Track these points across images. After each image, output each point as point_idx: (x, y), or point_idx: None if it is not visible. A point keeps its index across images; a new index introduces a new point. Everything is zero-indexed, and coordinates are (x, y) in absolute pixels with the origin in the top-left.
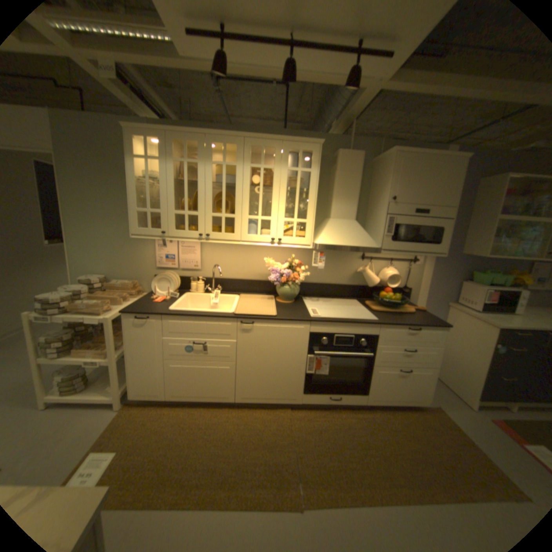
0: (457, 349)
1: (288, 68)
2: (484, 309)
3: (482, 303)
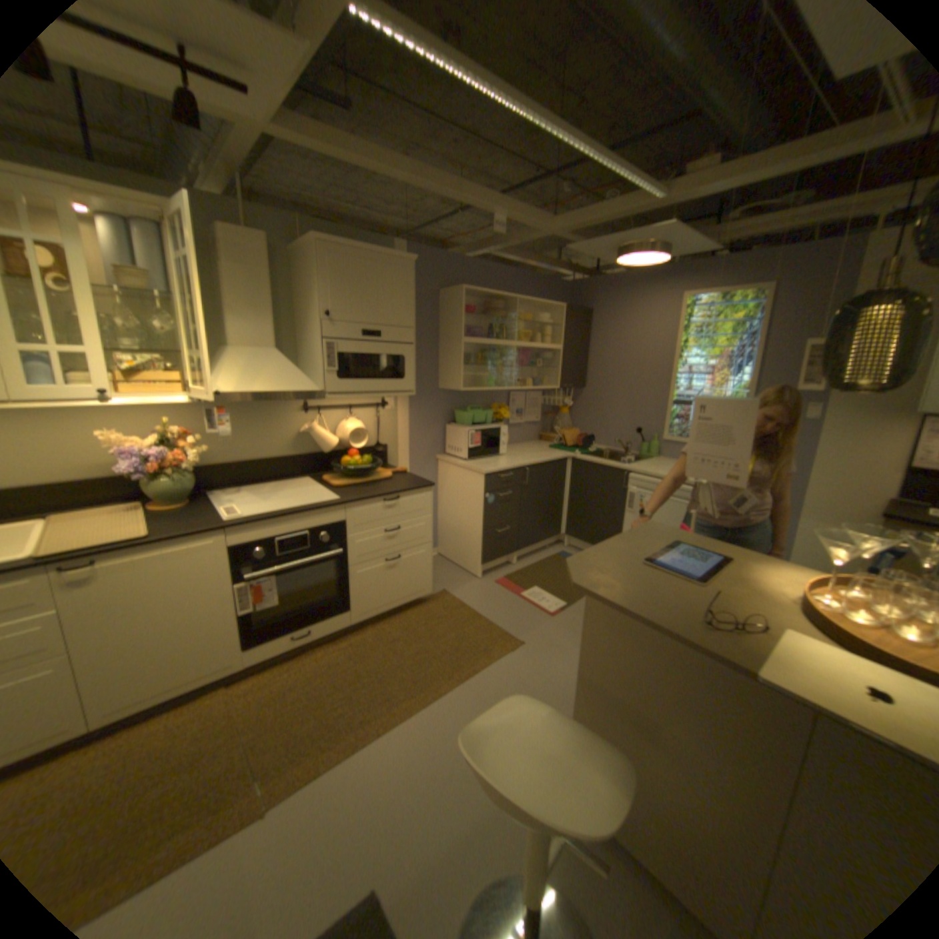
0: (453, 512)
1: None
2: (470, 455)
3: (467, 449)
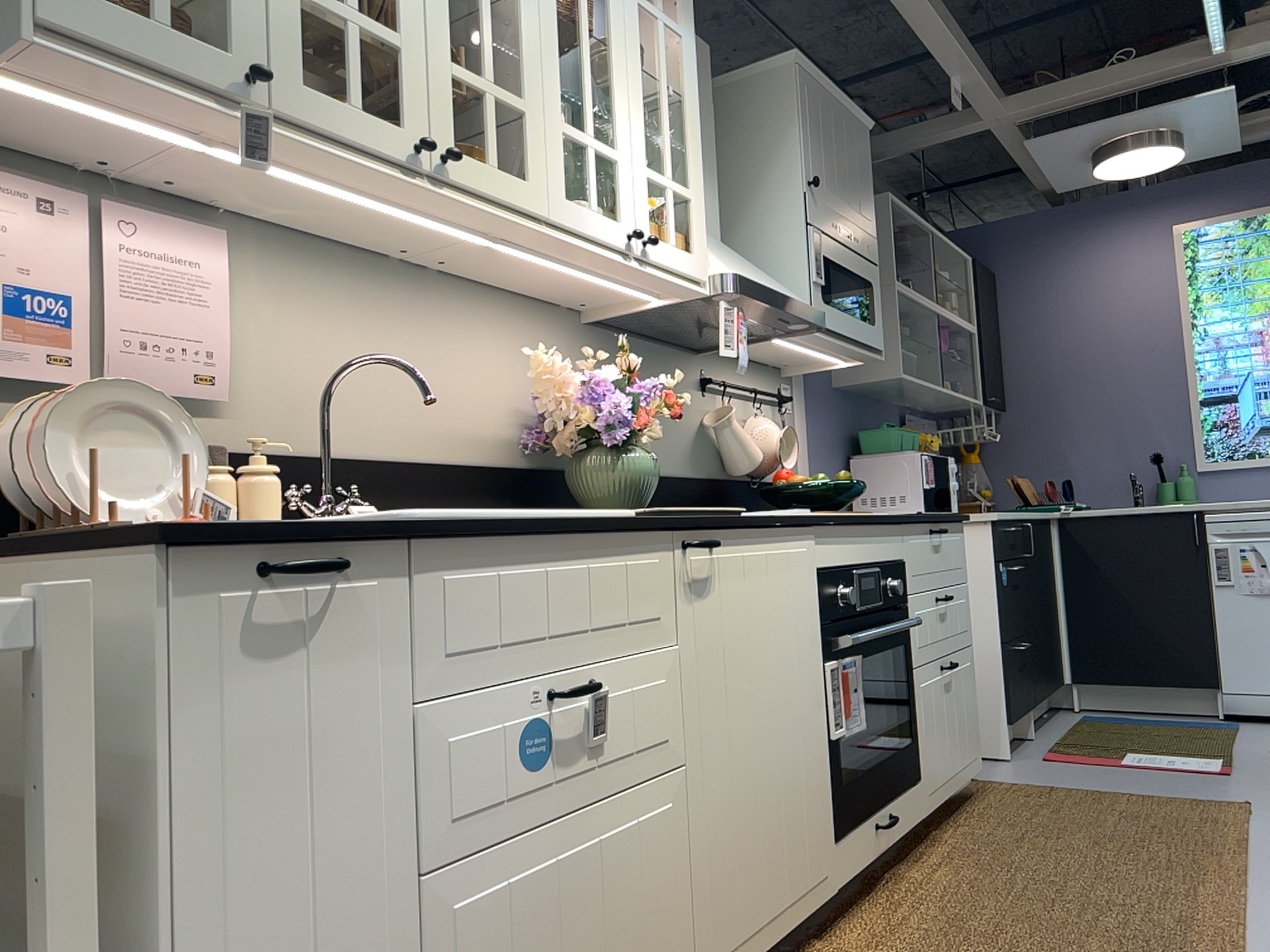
0: None
1: None
2: (926, 504)
3: (917, 492)
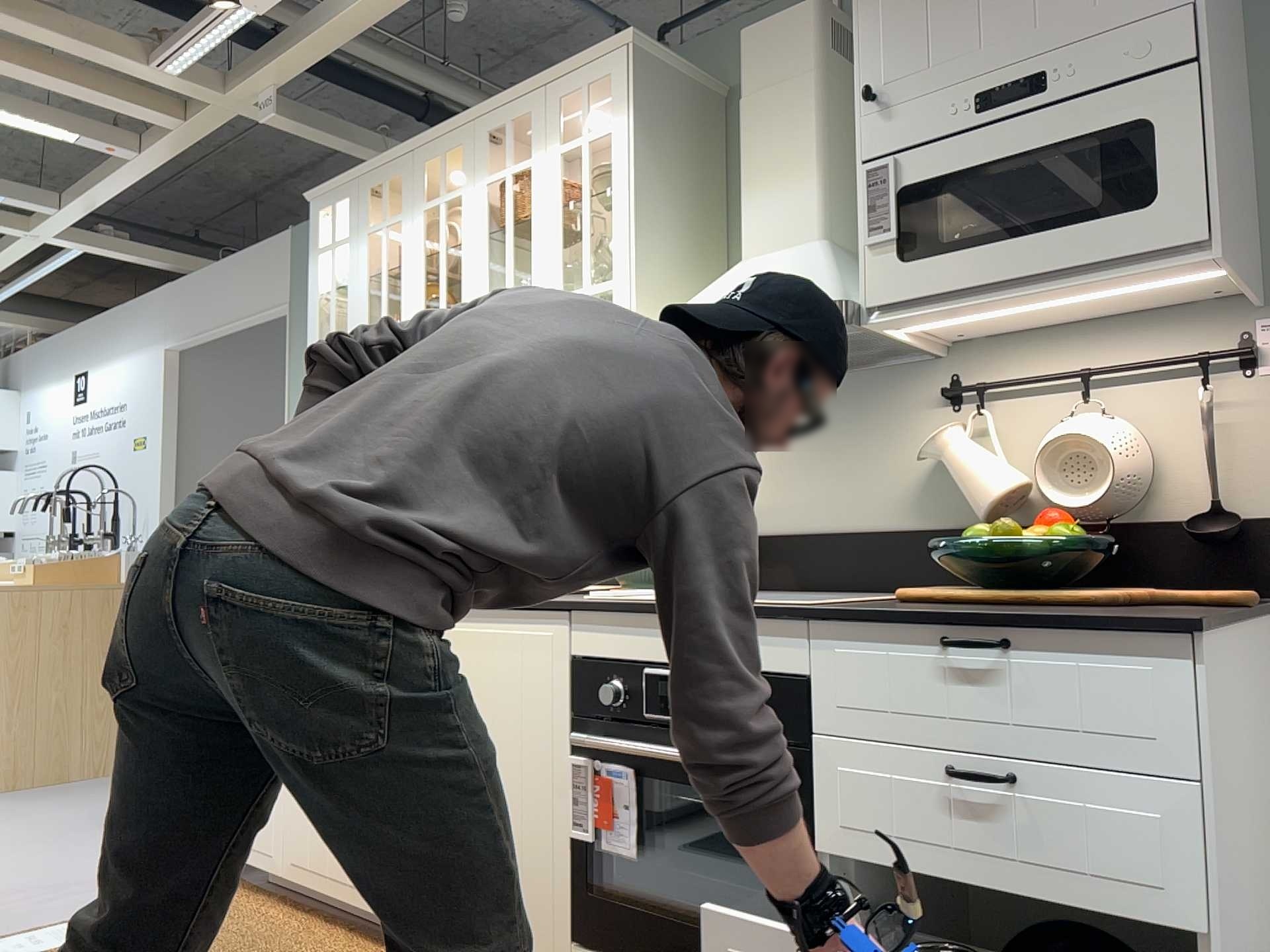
0: None
1: None
2: None
3: None
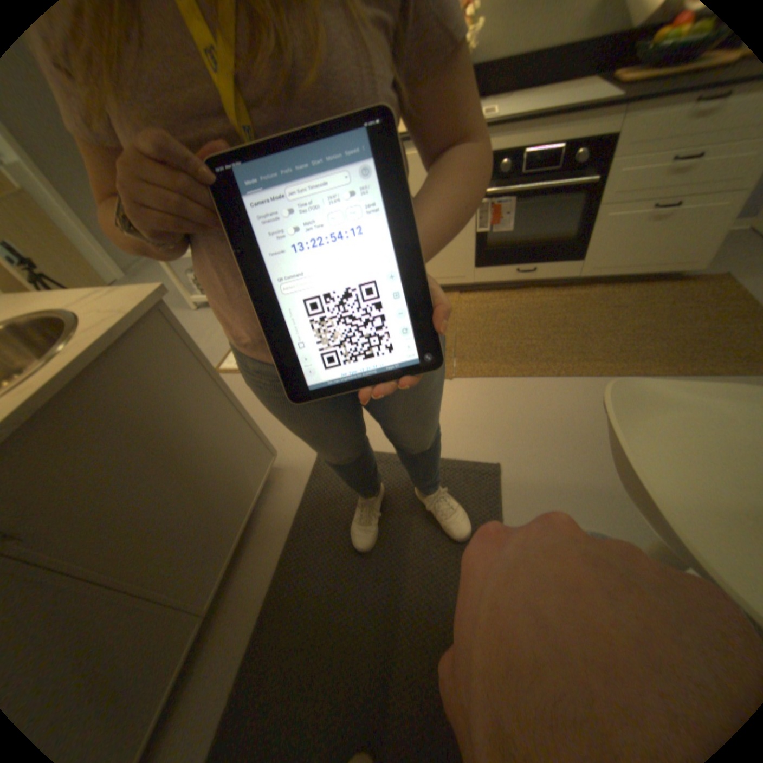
0: None
1: None
2: None
3: None
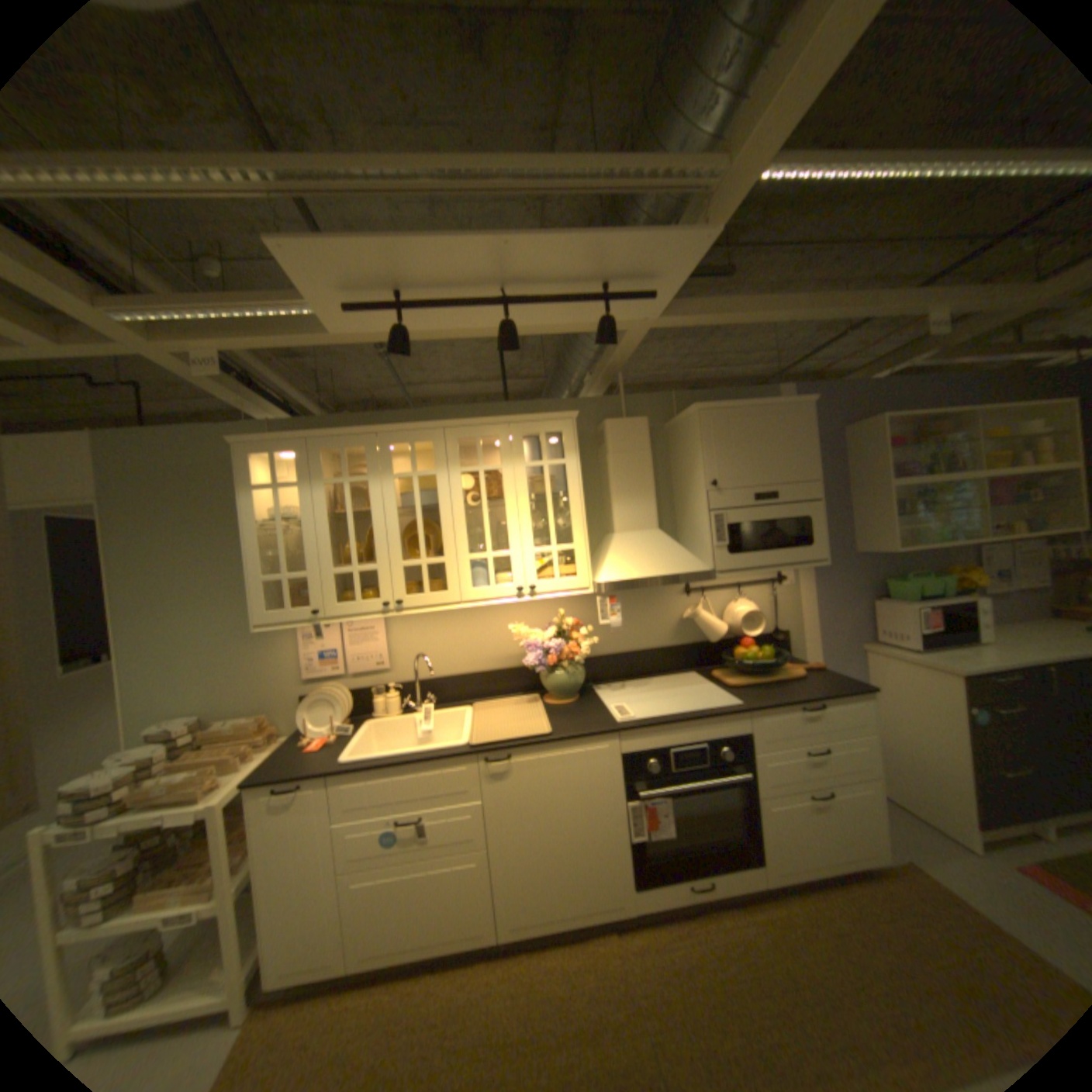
0: (905, 733)
1: (505, 333)
2: (926, 646)
3: (919, 635)
